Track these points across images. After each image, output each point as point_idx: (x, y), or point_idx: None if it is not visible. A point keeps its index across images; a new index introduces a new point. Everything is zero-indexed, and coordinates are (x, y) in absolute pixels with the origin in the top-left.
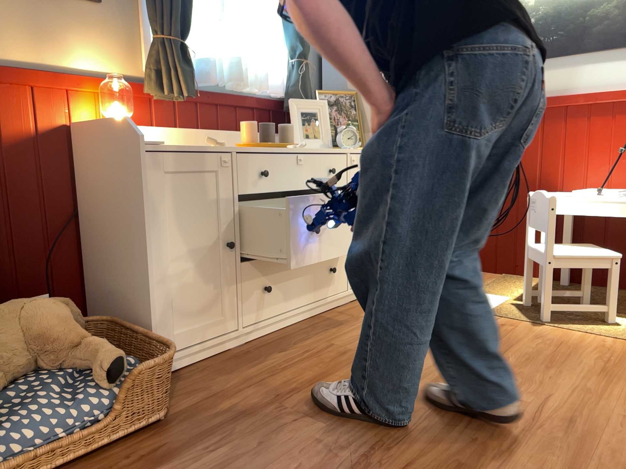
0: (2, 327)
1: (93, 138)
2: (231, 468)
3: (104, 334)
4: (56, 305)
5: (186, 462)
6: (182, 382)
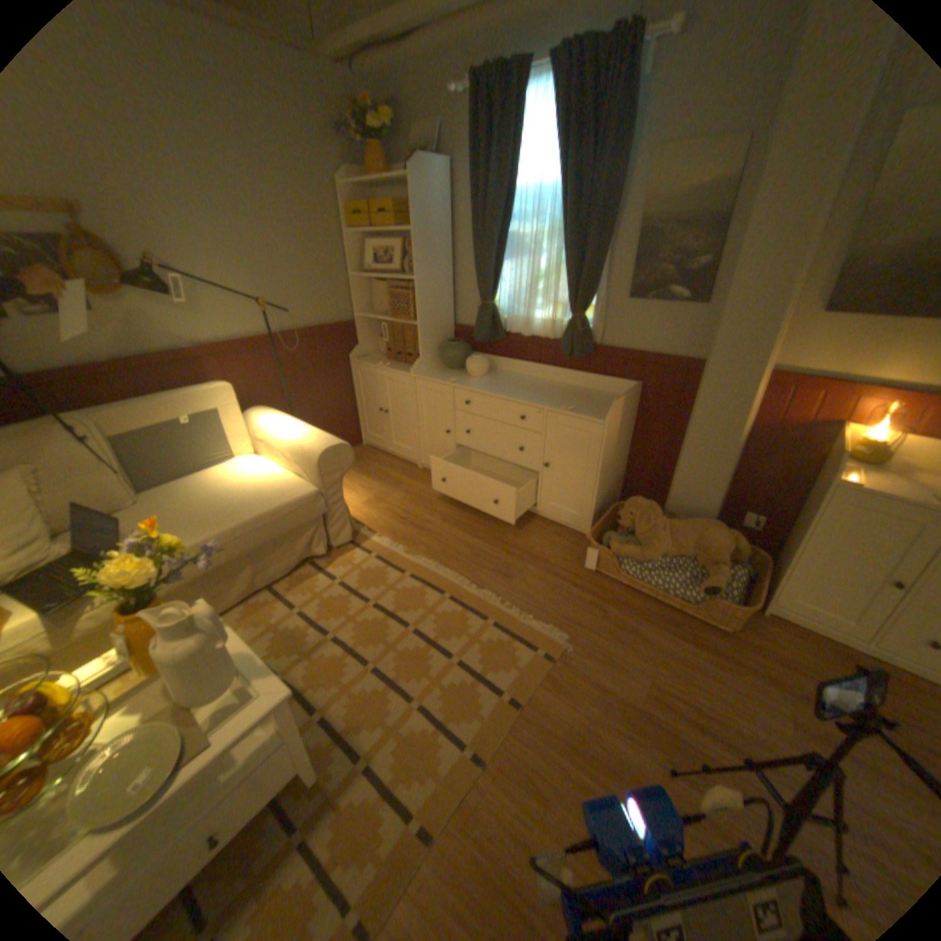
0: (691, 532)
1: (839, 446)
2: (711, 682)
3: (762, 567)
4: (725, 538)
5: (702, 658)
6: (777, 631)
